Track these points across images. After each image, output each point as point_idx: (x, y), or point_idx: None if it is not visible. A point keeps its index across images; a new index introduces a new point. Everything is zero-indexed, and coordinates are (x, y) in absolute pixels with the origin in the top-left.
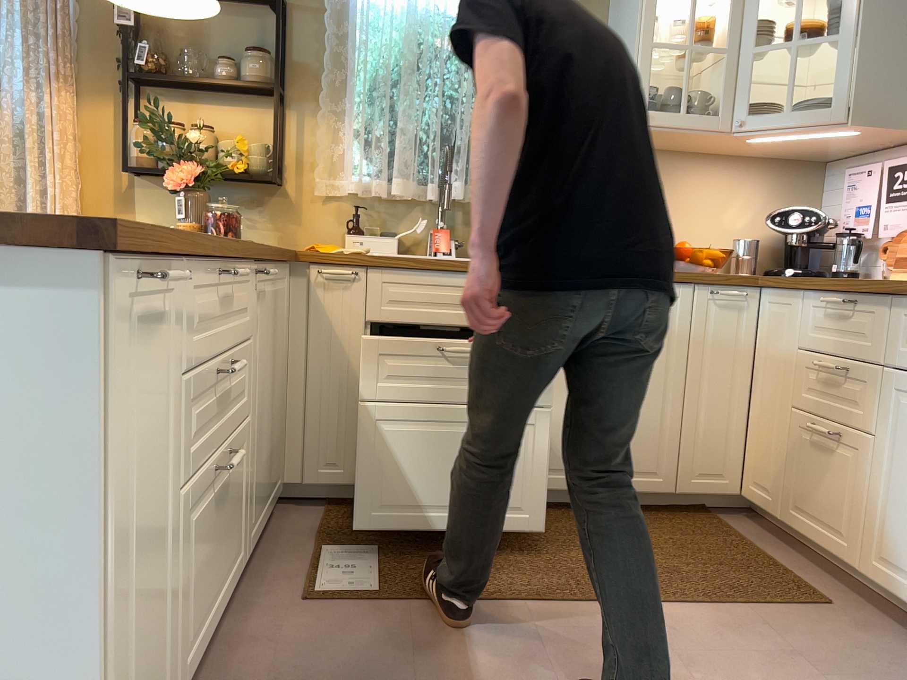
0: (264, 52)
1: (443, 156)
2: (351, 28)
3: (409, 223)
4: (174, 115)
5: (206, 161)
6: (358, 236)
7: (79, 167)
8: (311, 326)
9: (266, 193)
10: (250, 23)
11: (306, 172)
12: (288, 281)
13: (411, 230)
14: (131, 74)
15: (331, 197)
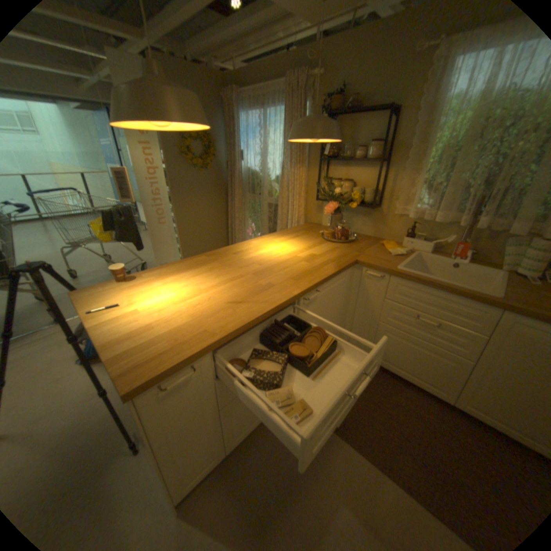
0: (382, 136)
1: (483, 196)
2: (437, 114)
3: (447, 233)
4: (339, 172)
5: (341, 201)
6: (410, 239)
7: (303, 196)
8: (360, 292)
9: (372, 209)
10: (378, 120)
11: (393, 200)
12: (352, 271)
13: (444, 240)
14: (325, 154)
15: (403, 214)
